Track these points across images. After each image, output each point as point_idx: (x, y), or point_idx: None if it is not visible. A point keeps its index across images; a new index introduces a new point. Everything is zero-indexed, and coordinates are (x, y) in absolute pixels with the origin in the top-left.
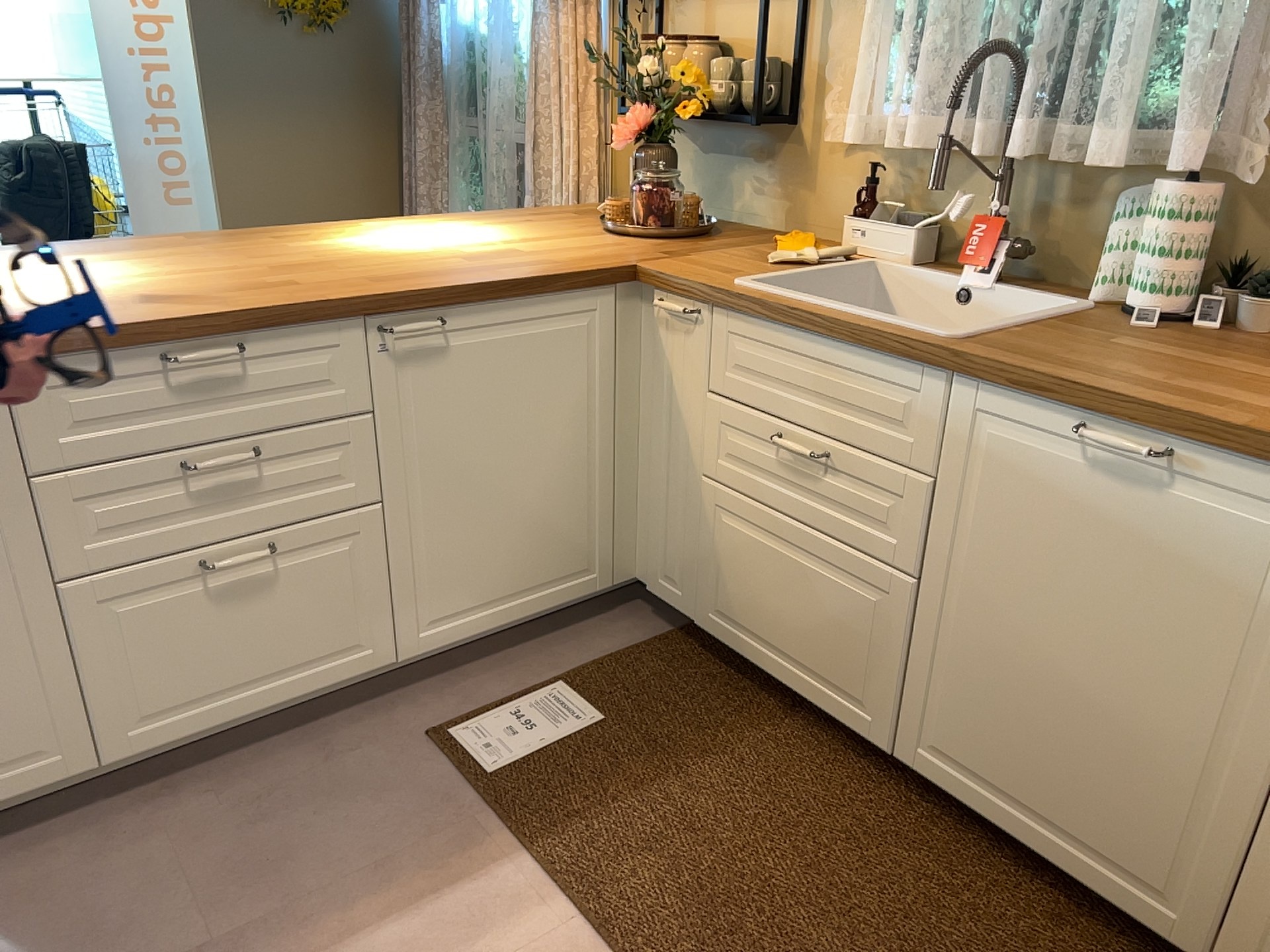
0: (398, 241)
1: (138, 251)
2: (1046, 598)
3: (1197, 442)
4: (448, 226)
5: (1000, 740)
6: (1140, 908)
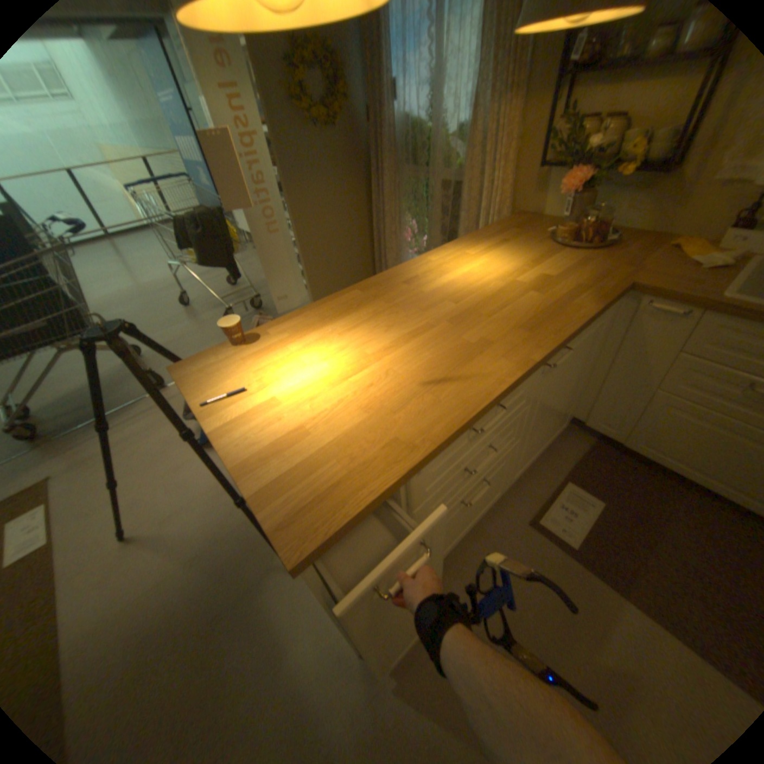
0: (472, 276)
1: (351, 311)
2: None
3: None
4: (474, 253)
5: None
6: None
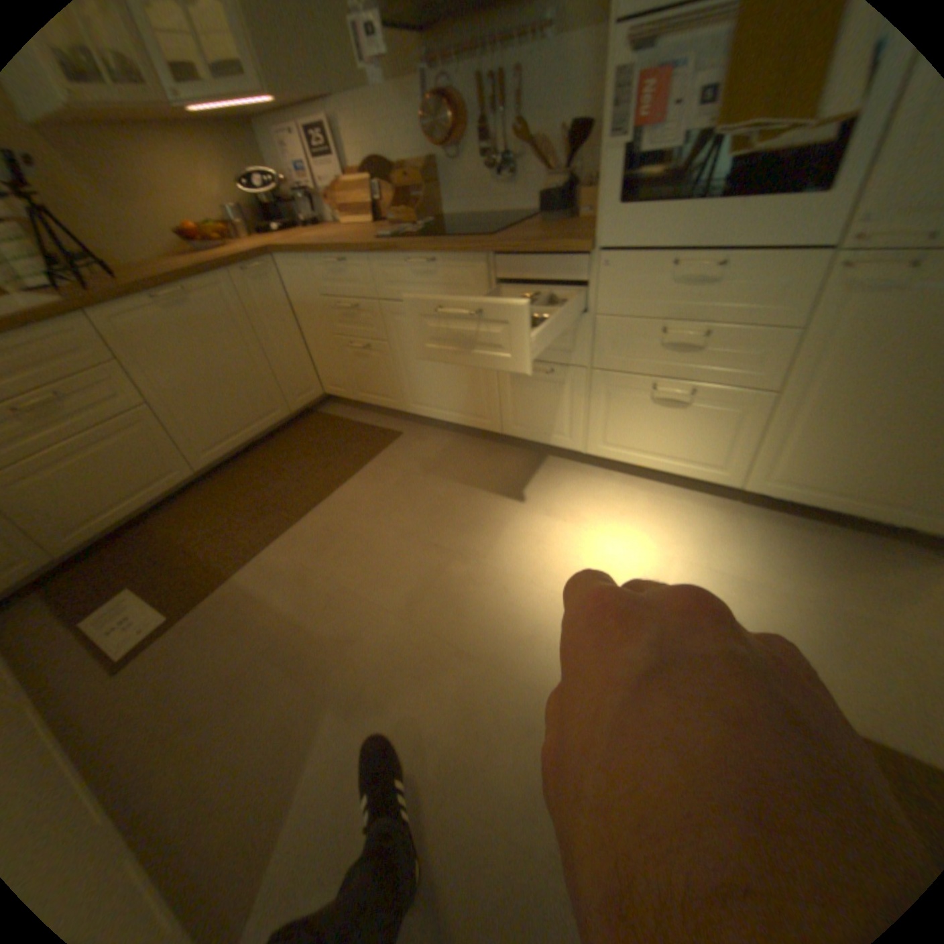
0: None
1: None
2: (186, 361)
3: (182, 276)
4: None
5: (214, 420)
6: (273, 417)
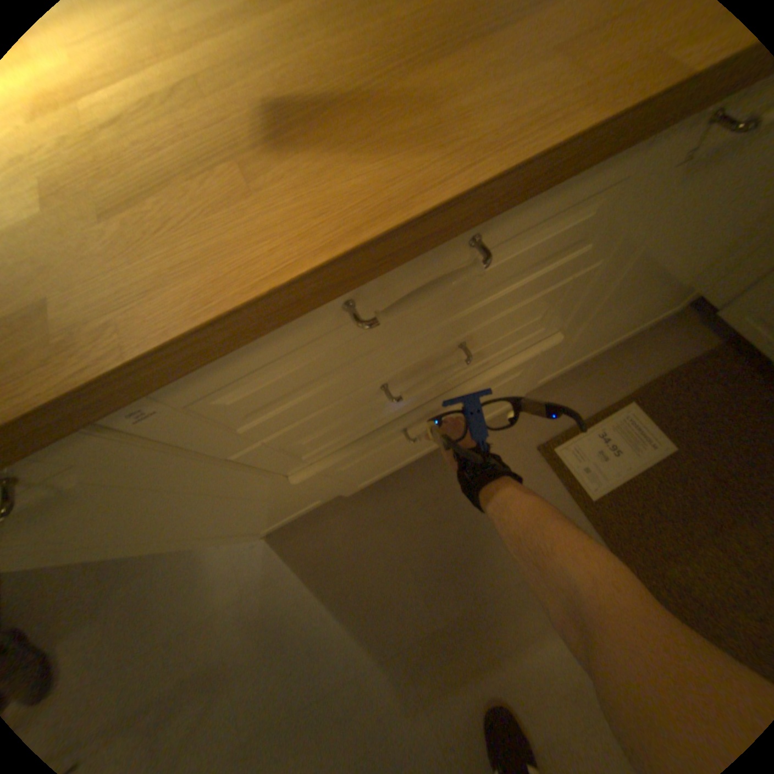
0: None
1: None
2: None
3: None
4: None
5: None
6: None
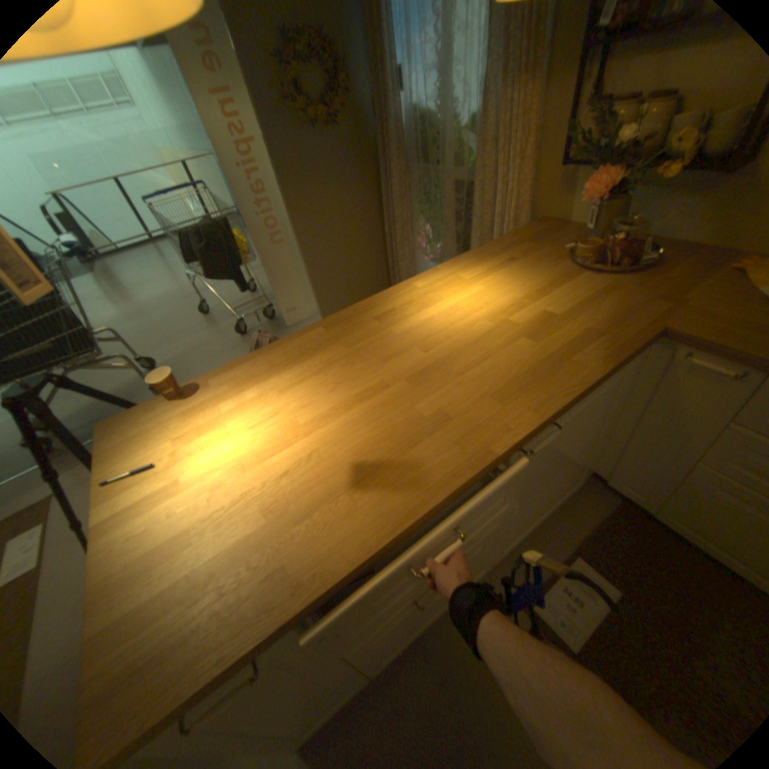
0: (457, 311)
1: (304, 358)
2: None
3: None
4: (470, 278)
5: None
6: None
